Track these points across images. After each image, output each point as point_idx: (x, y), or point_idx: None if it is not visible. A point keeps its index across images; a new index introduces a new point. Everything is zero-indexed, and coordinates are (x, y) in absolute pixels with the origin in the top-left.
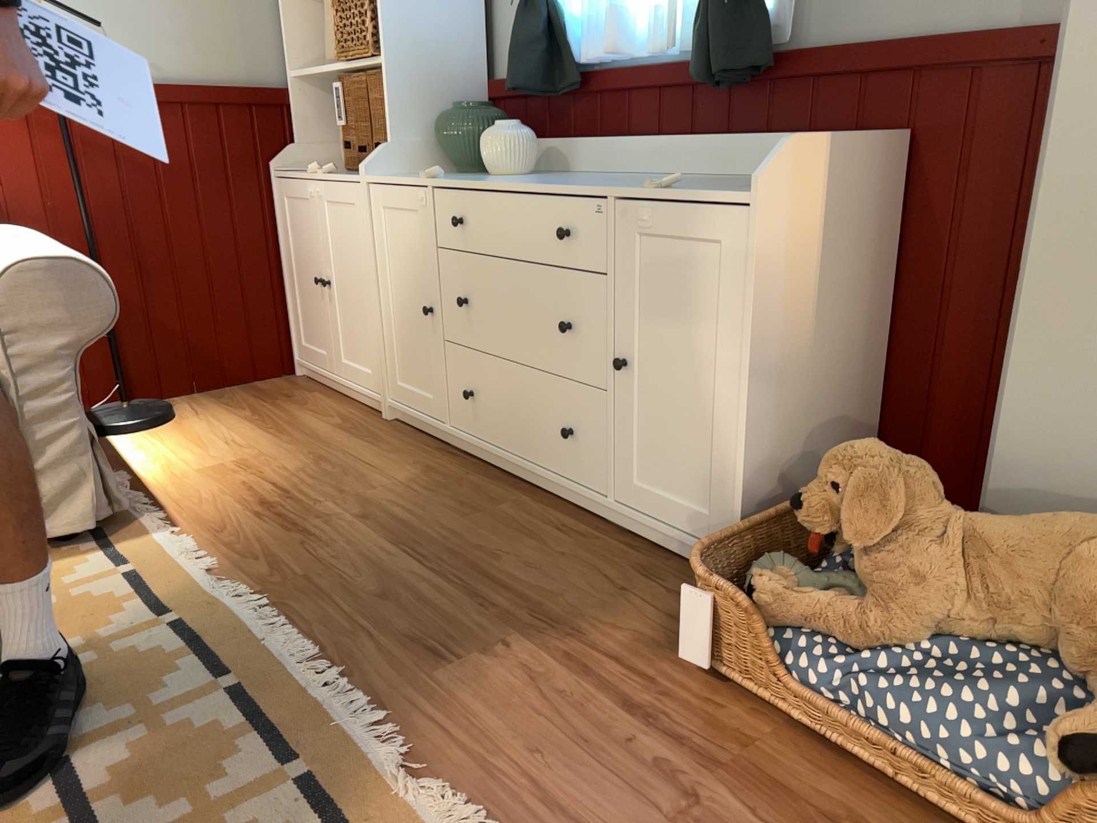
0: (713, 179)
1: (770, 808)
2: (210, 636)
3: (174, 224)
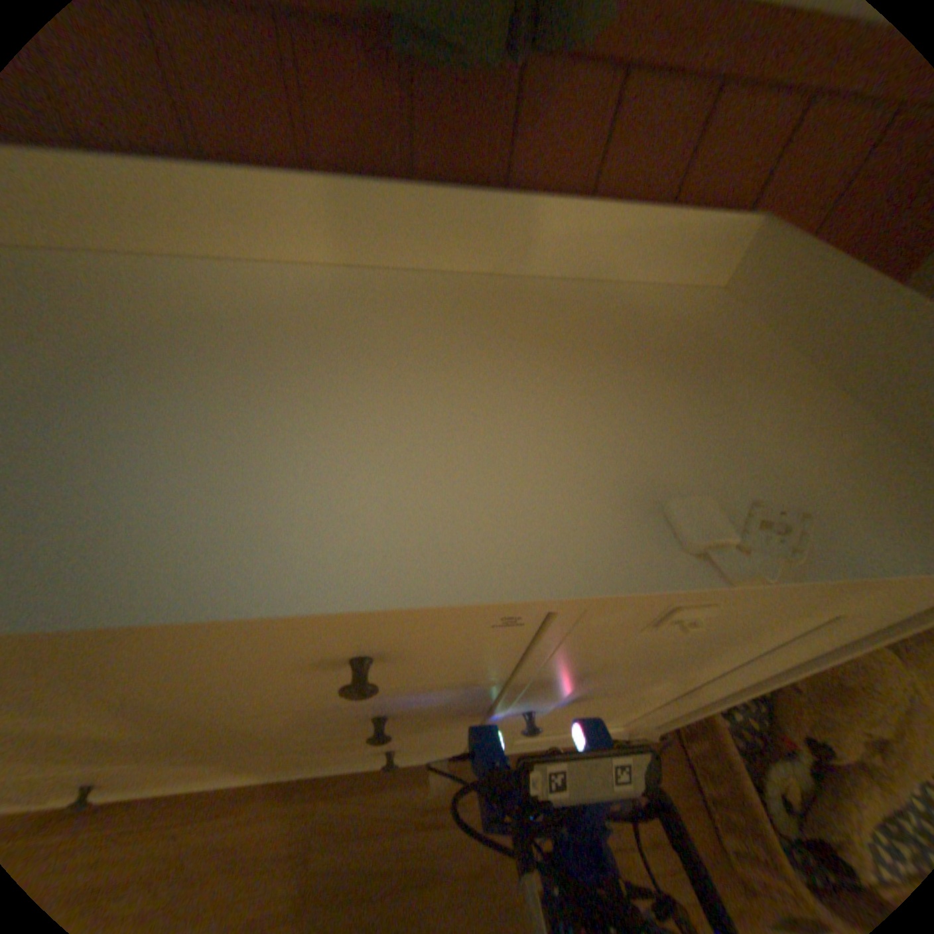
0: (446, 288)
1: None
2: None
3: None
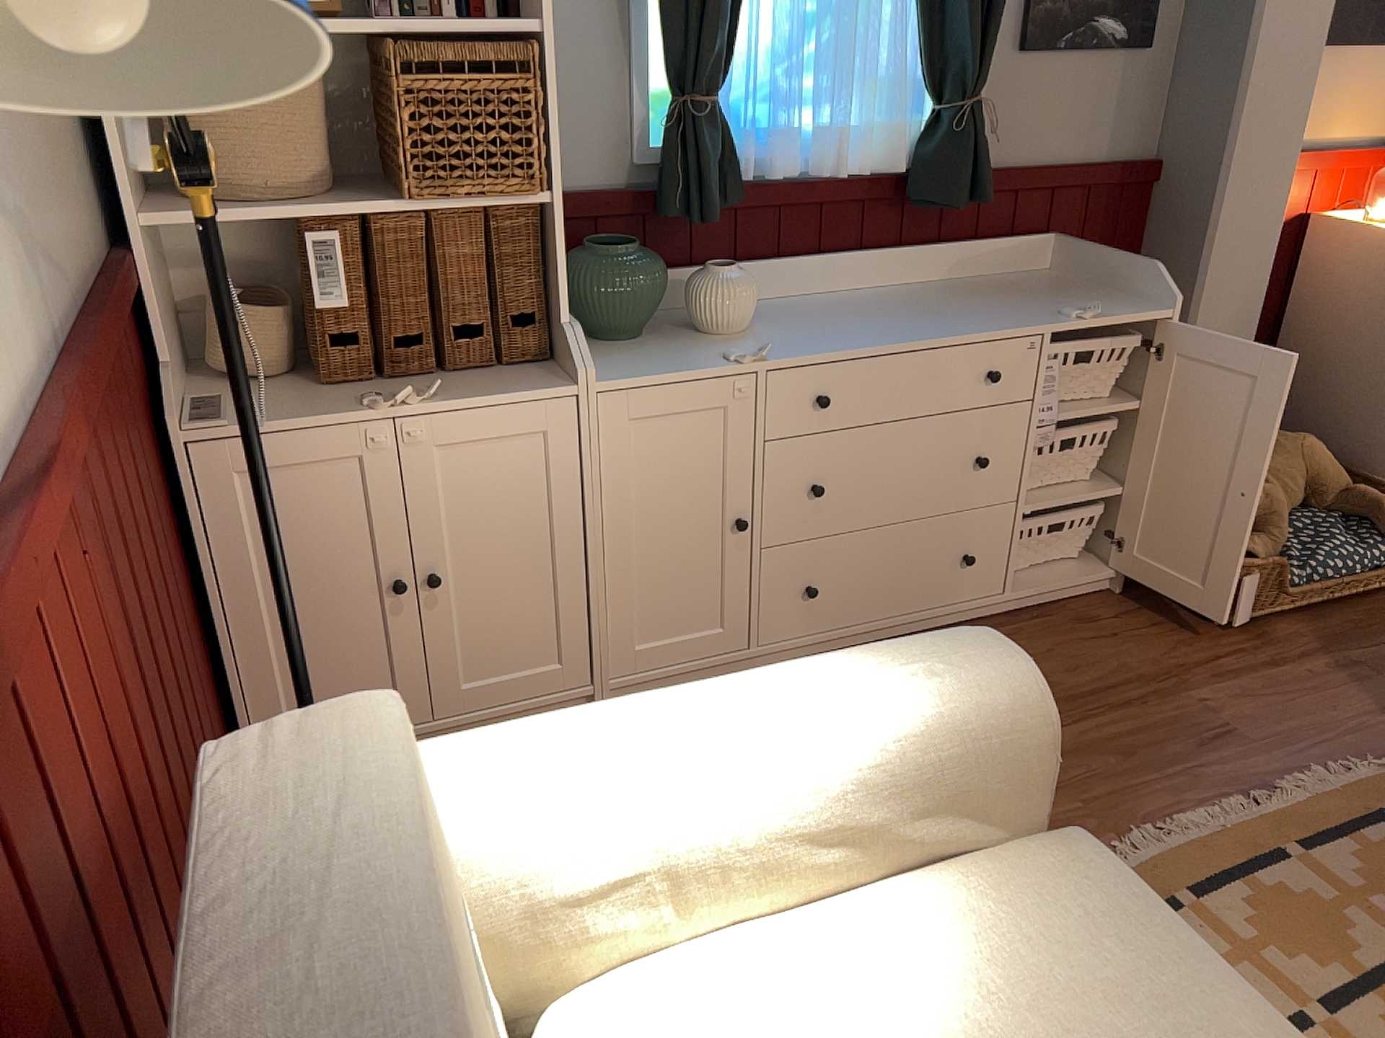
0: (930, 287)
1: (1359, 643)
2: (1219, 867)
3: (159, 623)
